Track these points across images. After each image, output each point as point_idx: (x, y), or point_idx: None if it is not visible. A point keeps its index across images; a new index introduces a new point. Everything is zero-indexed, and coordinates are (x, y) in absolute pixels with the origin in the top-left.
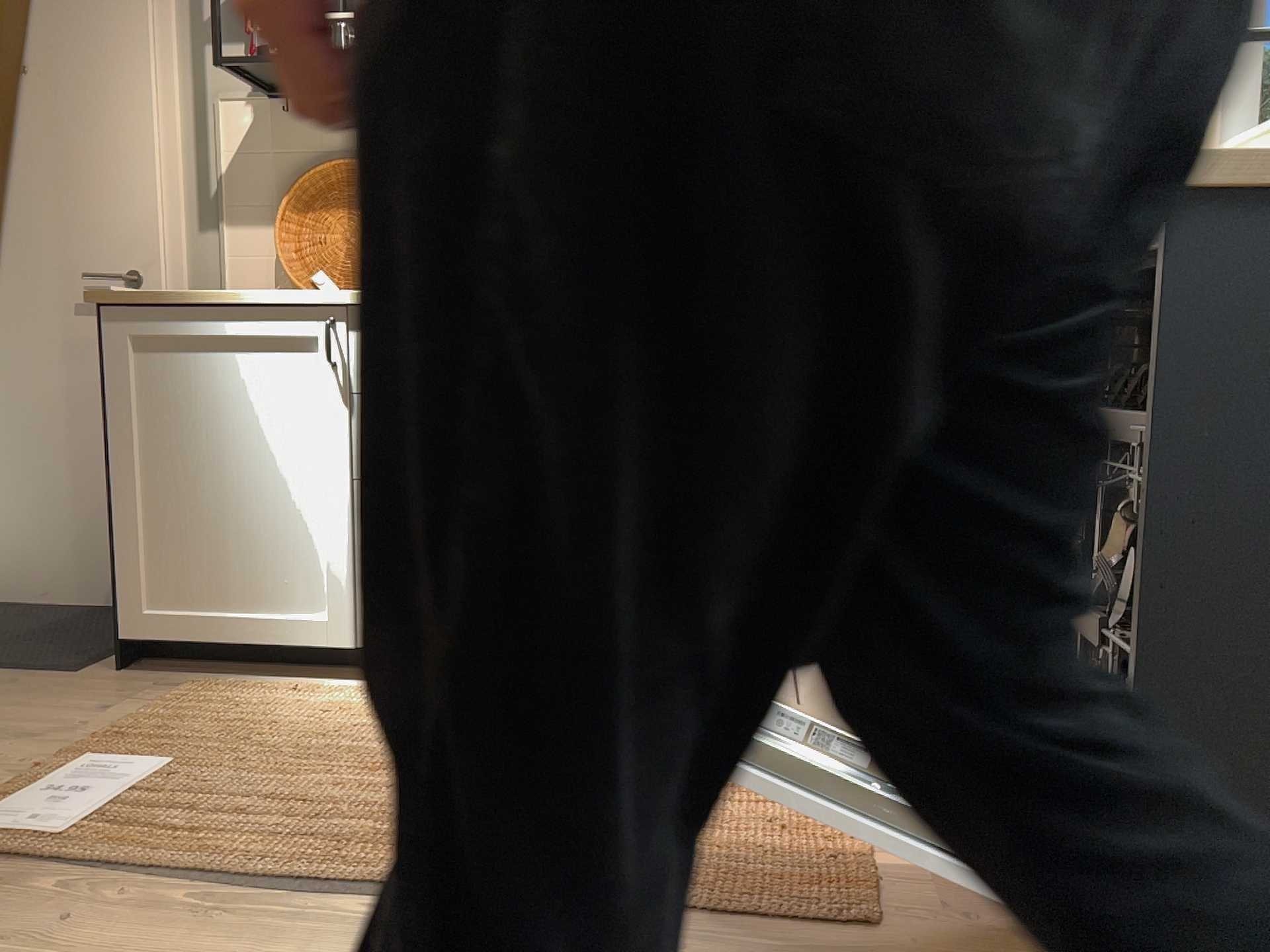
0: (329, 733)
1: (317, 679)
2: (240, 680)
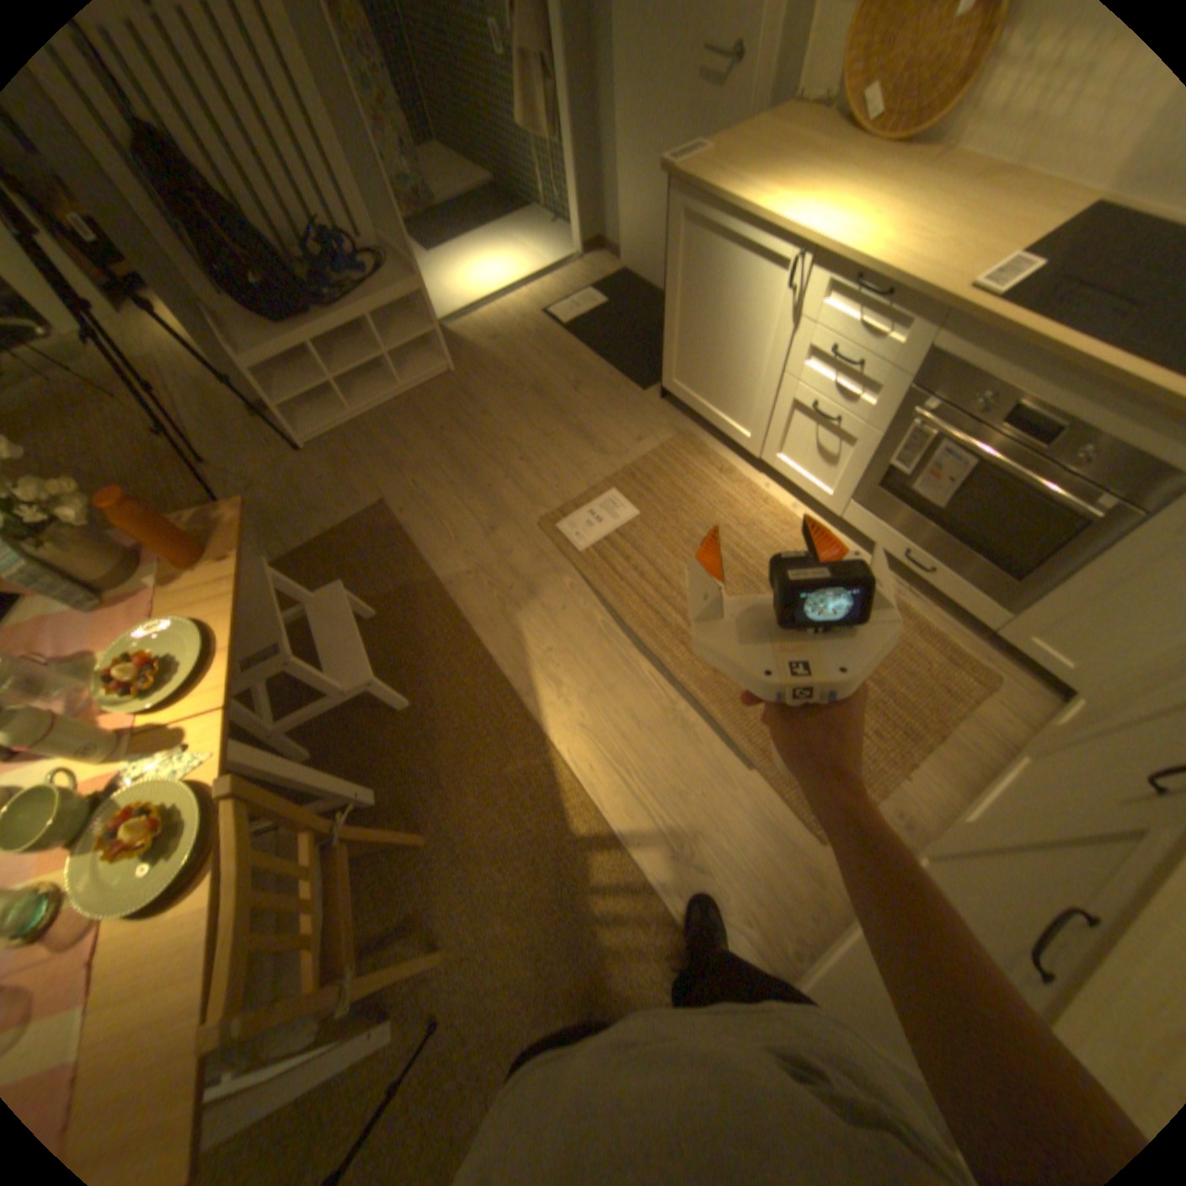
0: (711, 522)
1: (740, 456)
2: (706, 437)
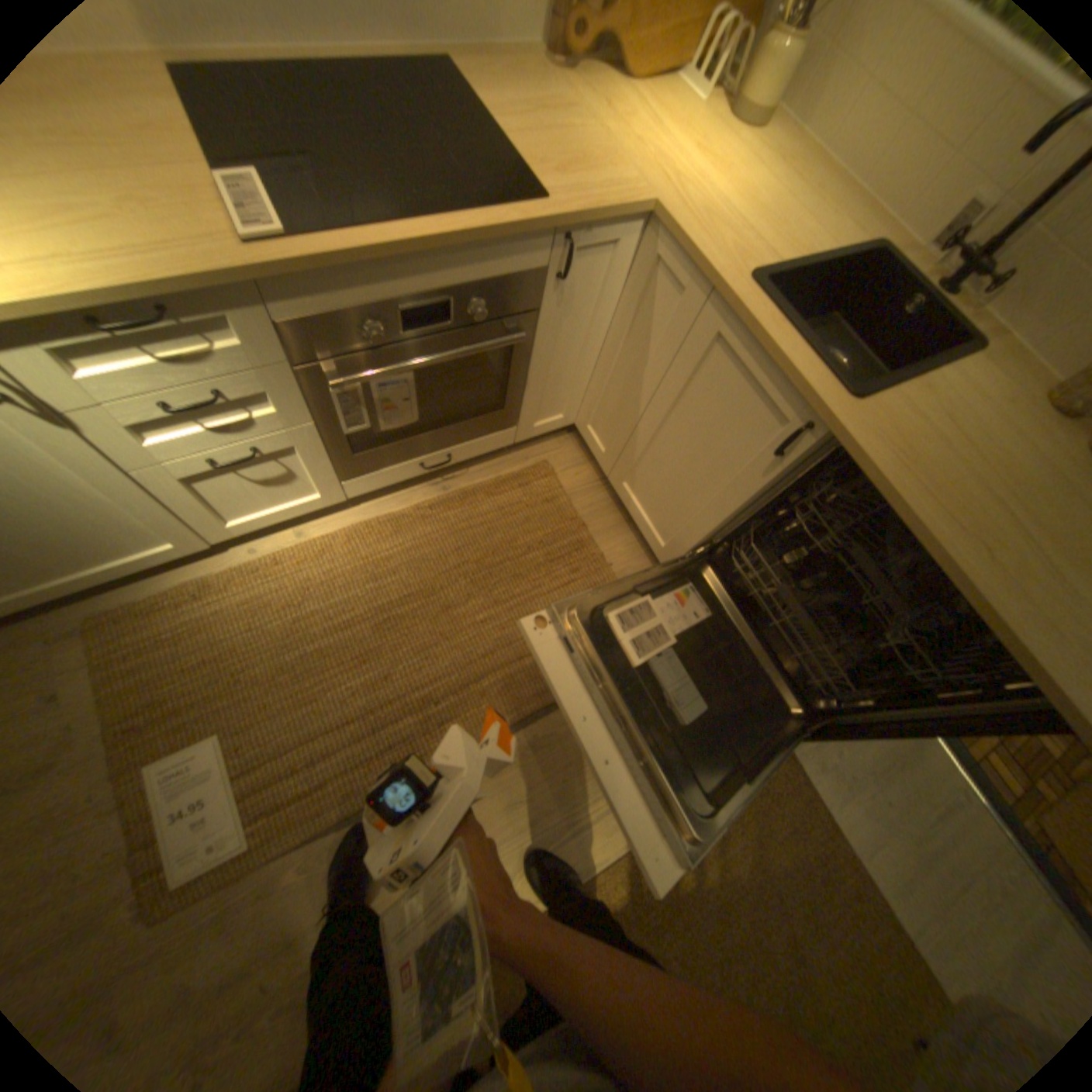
0: (278, 638)
1: (180, 564)
2: (114, 597)
